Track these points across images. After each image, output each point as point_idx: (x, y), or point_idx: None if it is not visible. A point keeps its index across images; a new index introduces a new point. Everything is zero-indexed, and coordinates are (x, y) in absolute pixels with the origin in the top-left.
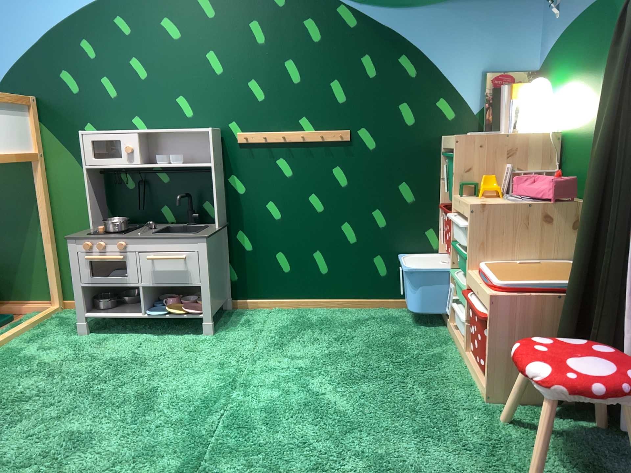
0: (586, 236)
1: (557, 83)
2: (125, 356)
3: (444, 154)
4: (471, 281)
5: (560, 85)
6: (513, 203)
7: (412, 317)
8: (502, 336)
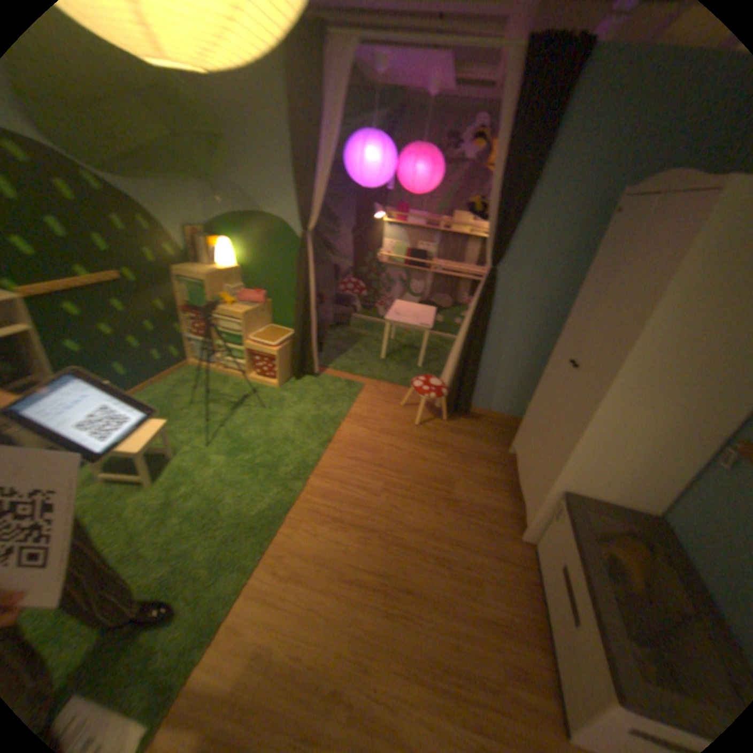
0: (300, 321)
1: (229, 240)
2: (79, 504)
3: (180, 281)
4: (249, 348)
5: (232, 242)
6: (251, 309)
7: (189, 376)
8: (279, 364)
